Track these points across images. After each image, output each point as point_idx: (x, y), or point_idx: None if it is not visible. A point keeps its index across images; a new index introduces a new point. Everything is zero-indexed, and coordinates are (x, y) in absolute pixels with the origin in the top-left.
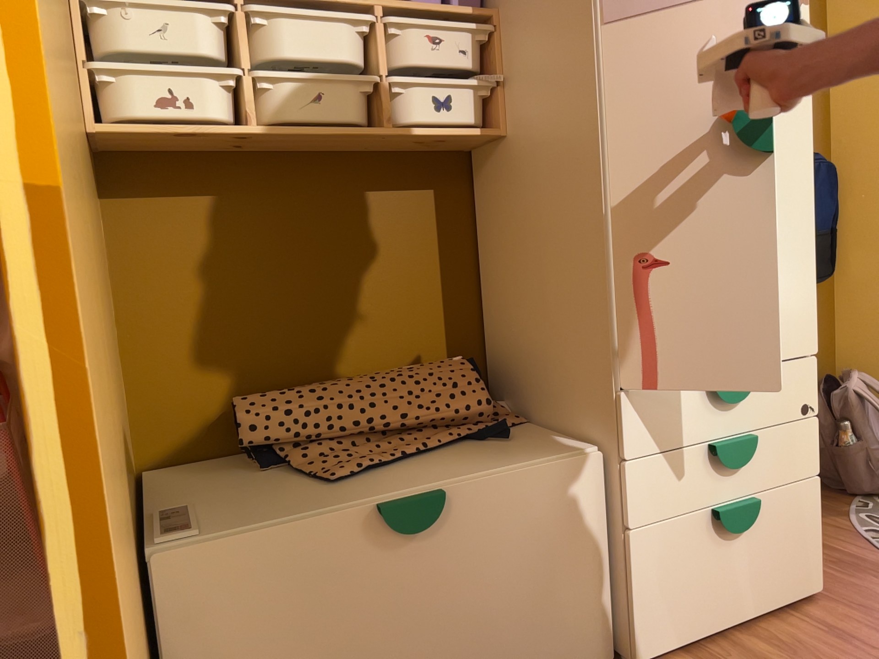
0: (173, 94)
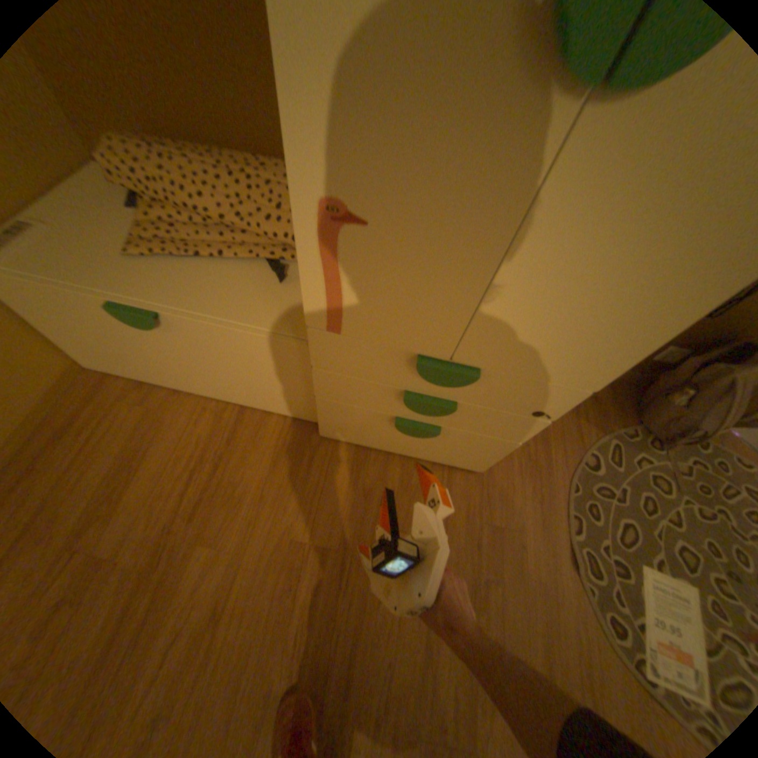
0: None
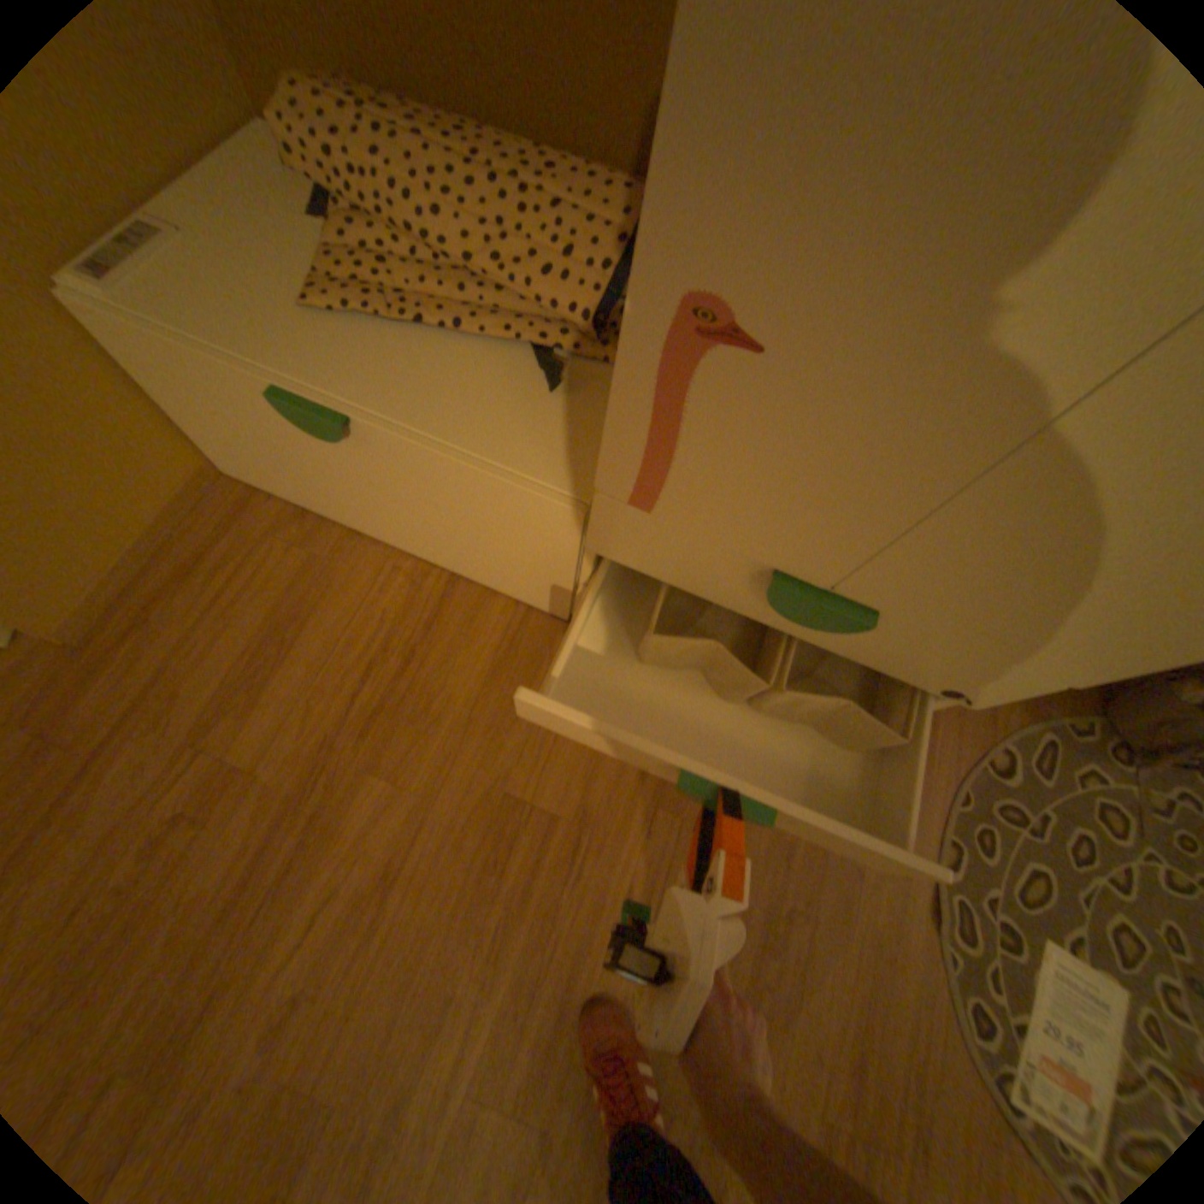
0: None
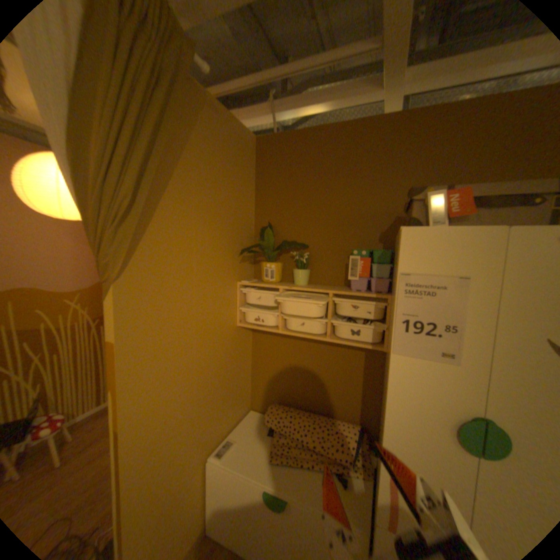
0: (259, 316)
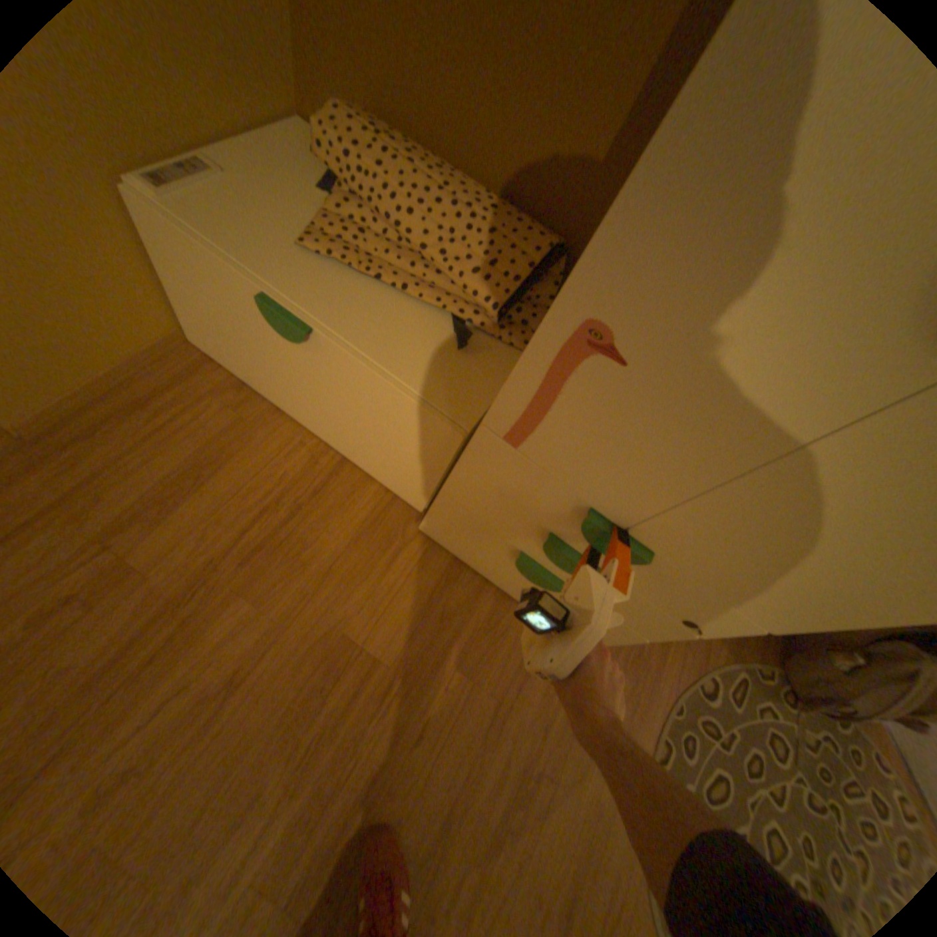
0: None
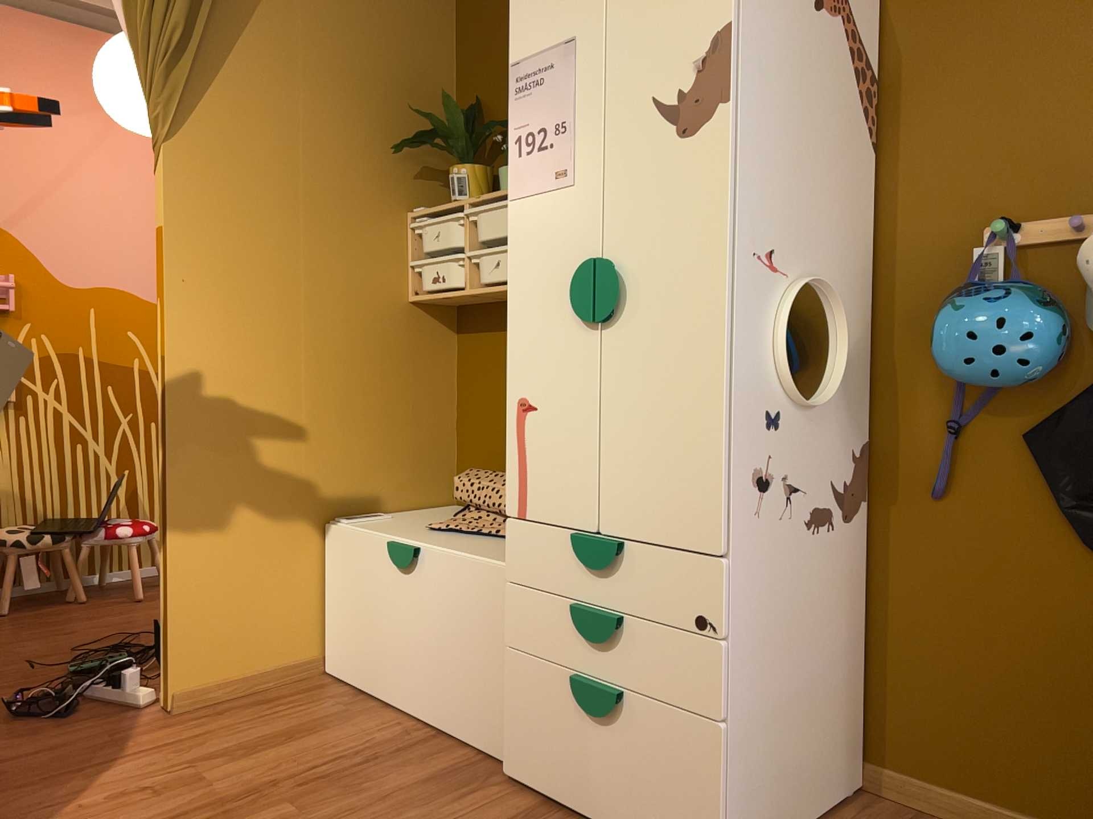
0: (439, 272)
